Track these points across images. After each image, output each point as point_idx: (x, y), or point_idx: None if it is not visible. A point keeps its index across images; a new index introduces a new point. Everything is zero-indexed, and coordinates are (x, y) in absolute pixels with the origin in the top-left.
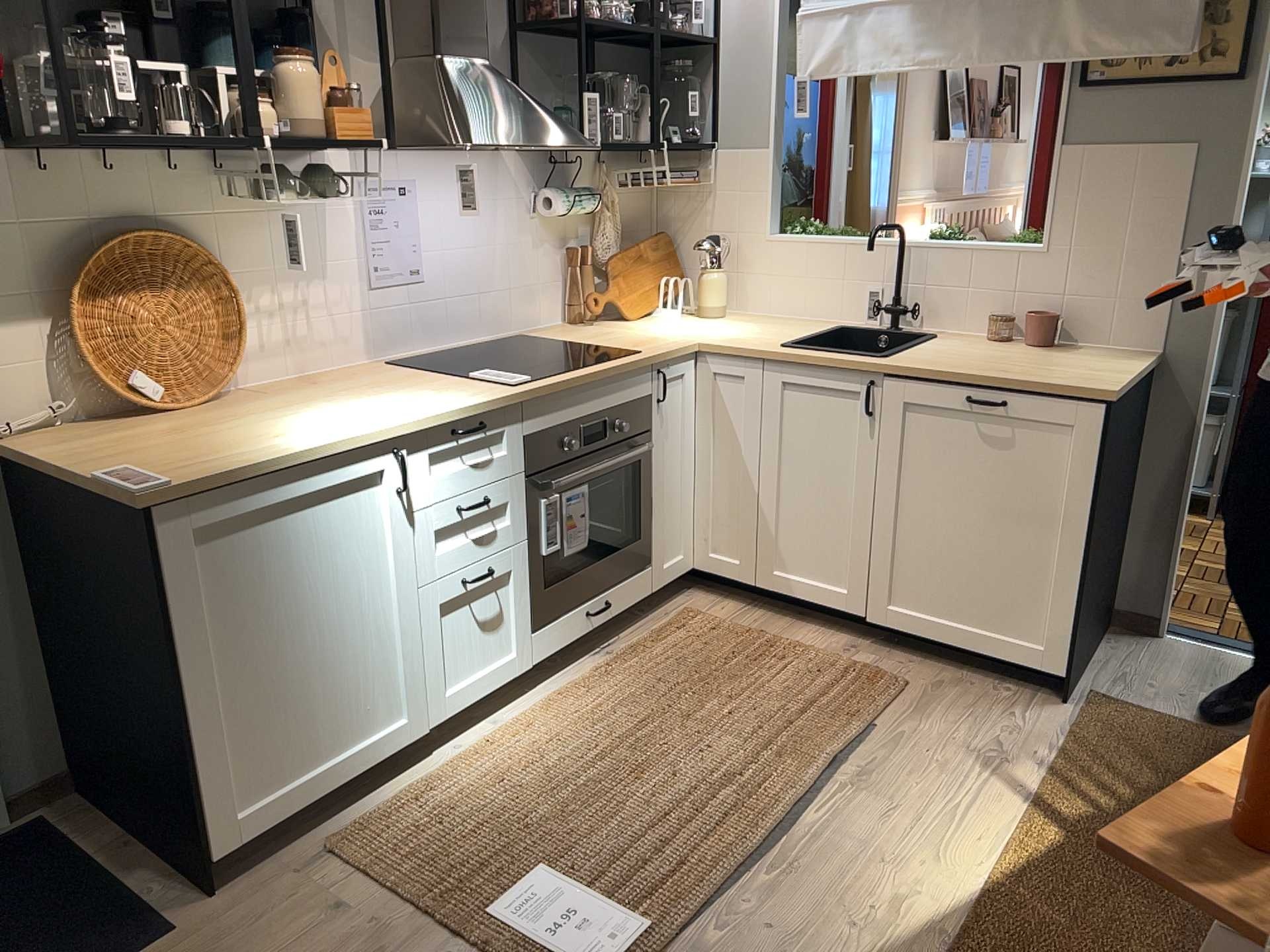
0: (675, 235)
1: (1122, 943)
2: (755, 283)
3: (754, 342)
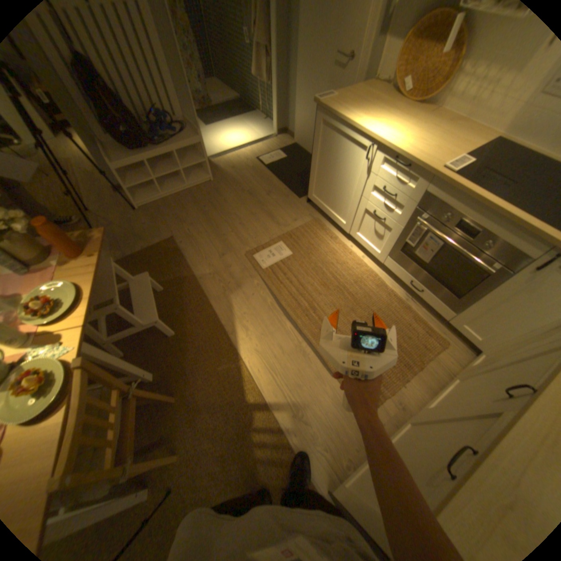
0: None
1: (203, 380)
2: None
3: None
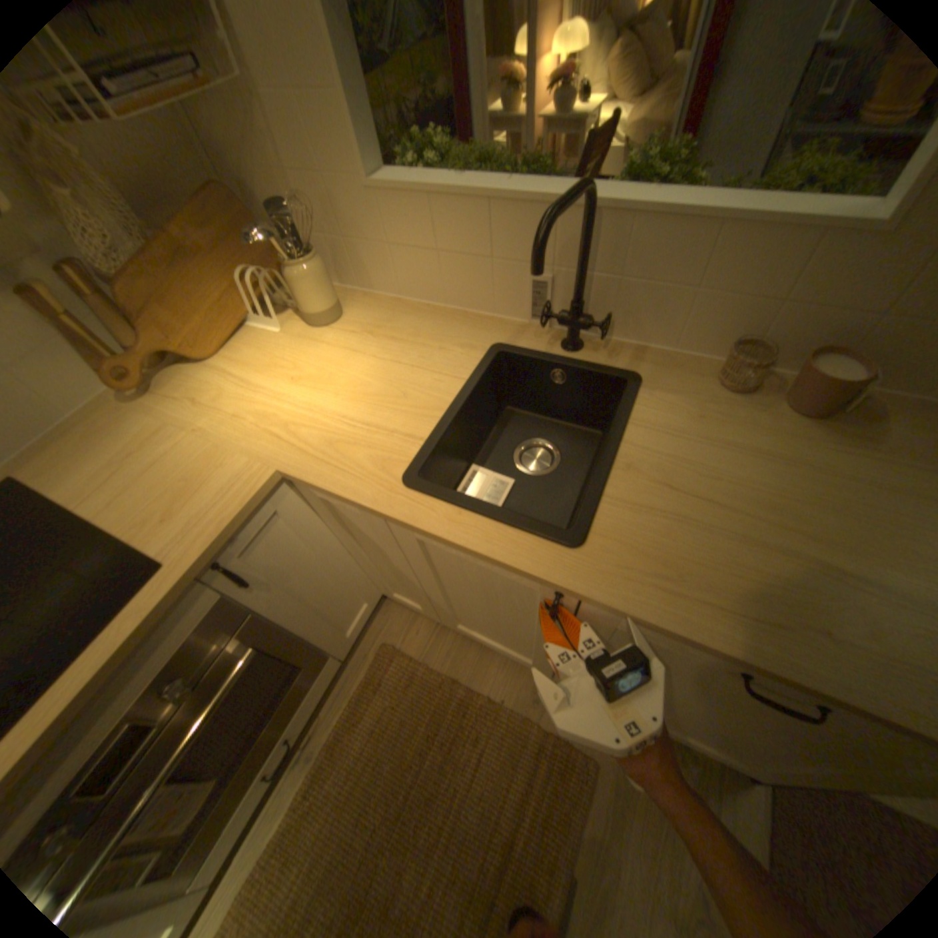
0: (239, 174)
1: None
2: (368, 254)
3: (360, 462)
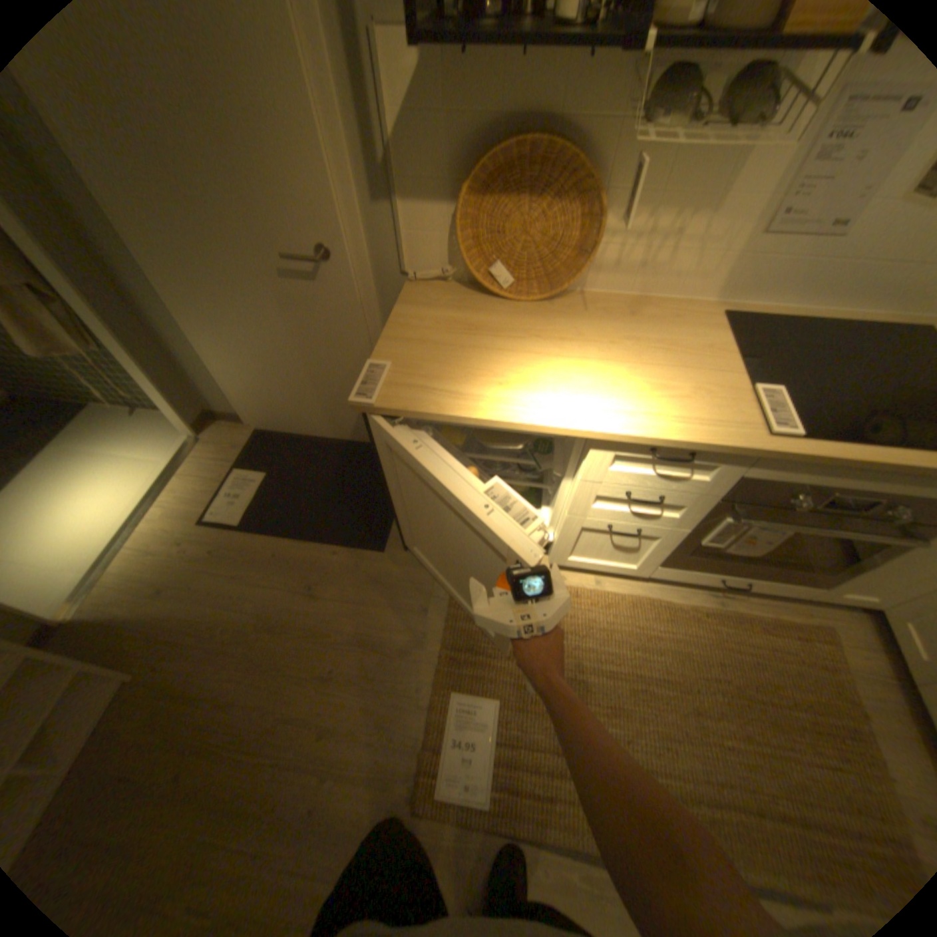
0: None
1: None
2: None
3: None
